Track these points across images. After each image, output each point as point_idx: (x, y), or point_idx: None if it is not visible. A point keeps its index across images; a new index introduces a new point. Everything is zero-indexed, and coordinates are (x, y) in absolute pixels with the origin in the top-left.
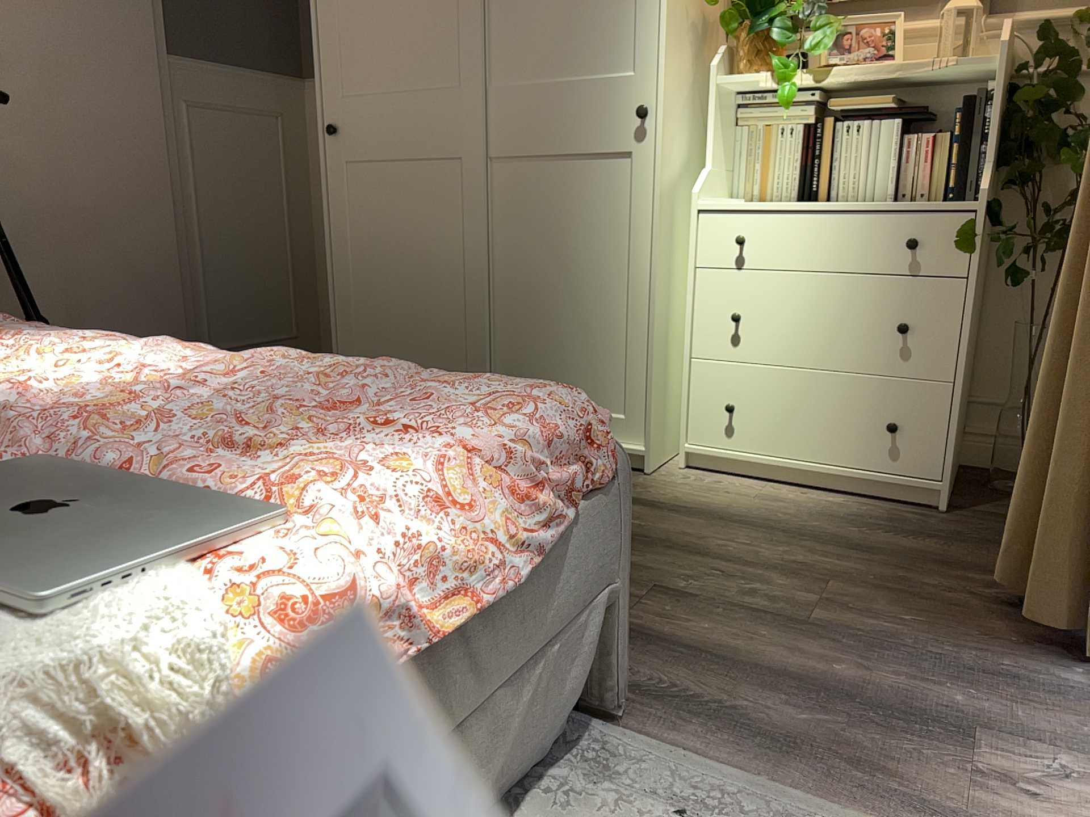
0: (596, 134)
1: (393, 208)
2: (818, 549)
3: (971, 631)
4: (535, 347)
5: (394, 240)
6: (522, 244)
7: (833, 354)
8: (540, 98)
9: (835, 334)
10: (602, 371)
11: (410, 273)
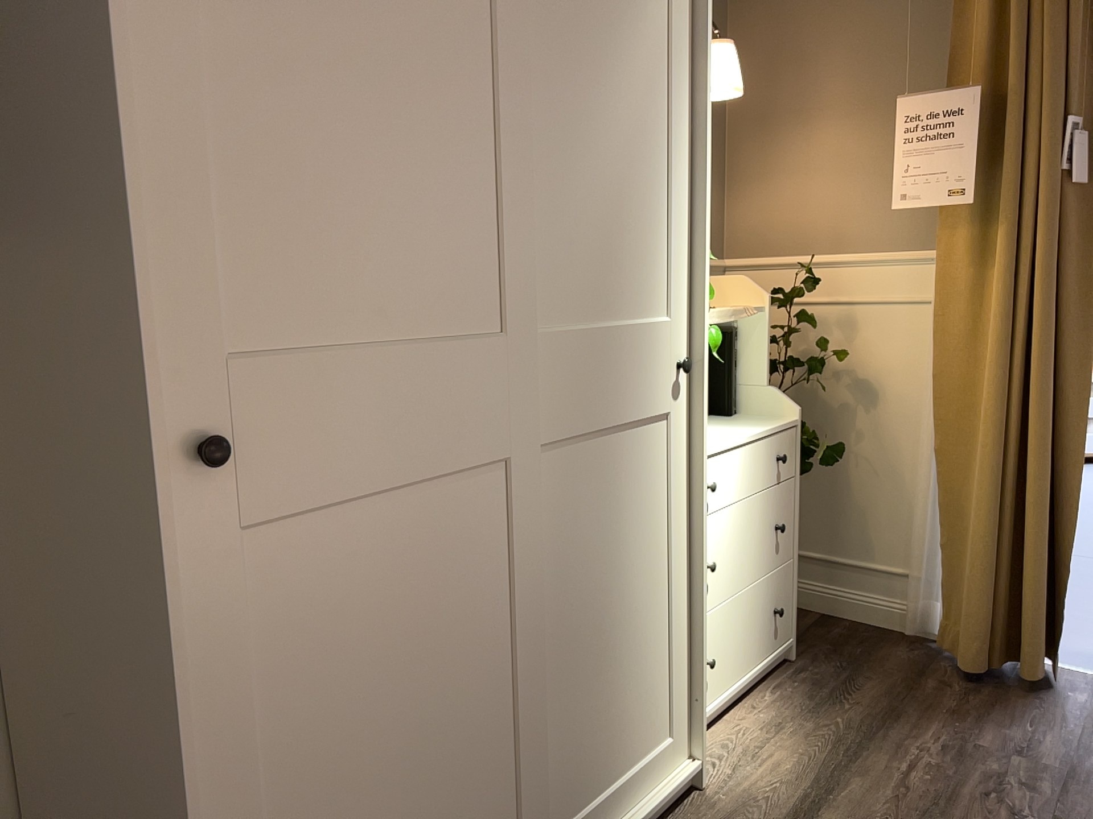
0: (645, 392)
1: (374, 595)
2: (897, 732)
3: (1021, 710)
4: (588, 719)
5: (377, 666)
6: (570, 571)
7: (752, 568)
8: (592, 346)
9: (752, 550)
10: (652, 698)
11: (415, 718)
